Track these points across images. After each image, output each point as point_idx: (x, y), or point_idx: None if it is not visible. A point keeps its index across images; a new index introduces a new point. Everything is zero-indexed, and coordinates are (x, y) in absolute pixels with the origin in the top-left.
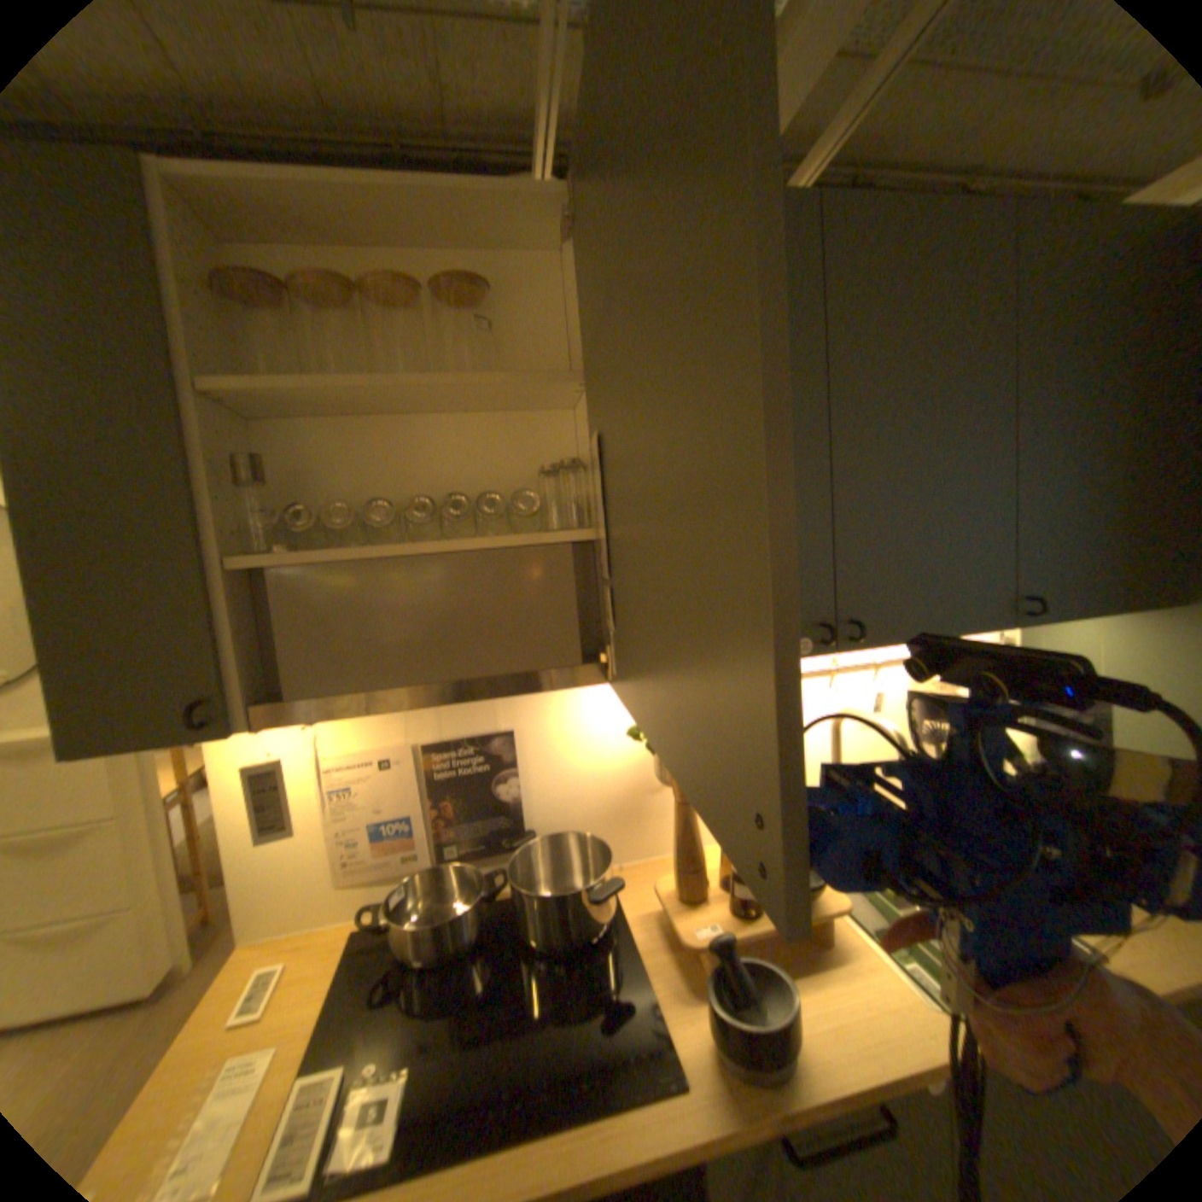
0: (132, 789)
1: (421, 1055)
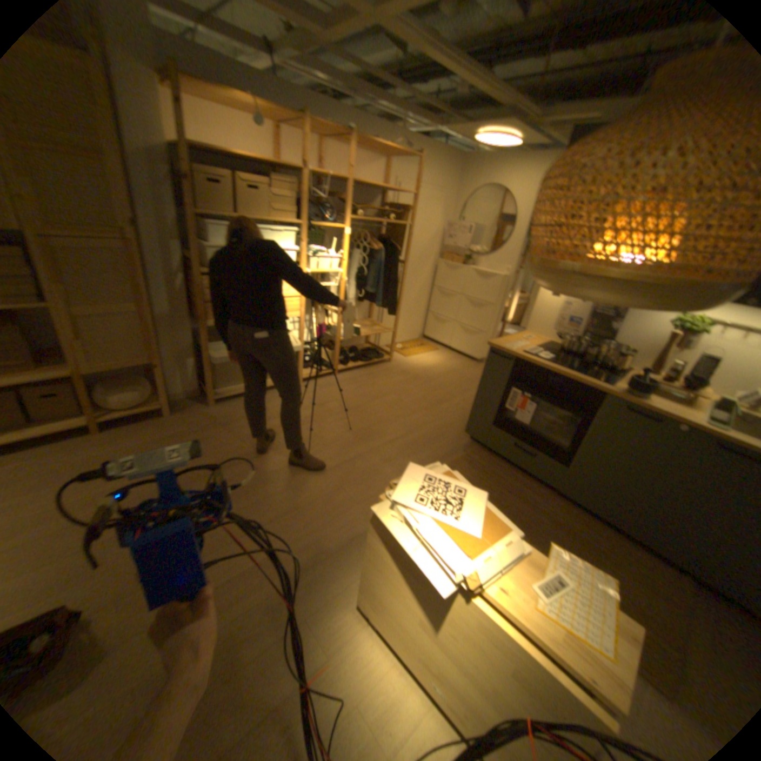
0: (499, 298)
1: (557, 357)
